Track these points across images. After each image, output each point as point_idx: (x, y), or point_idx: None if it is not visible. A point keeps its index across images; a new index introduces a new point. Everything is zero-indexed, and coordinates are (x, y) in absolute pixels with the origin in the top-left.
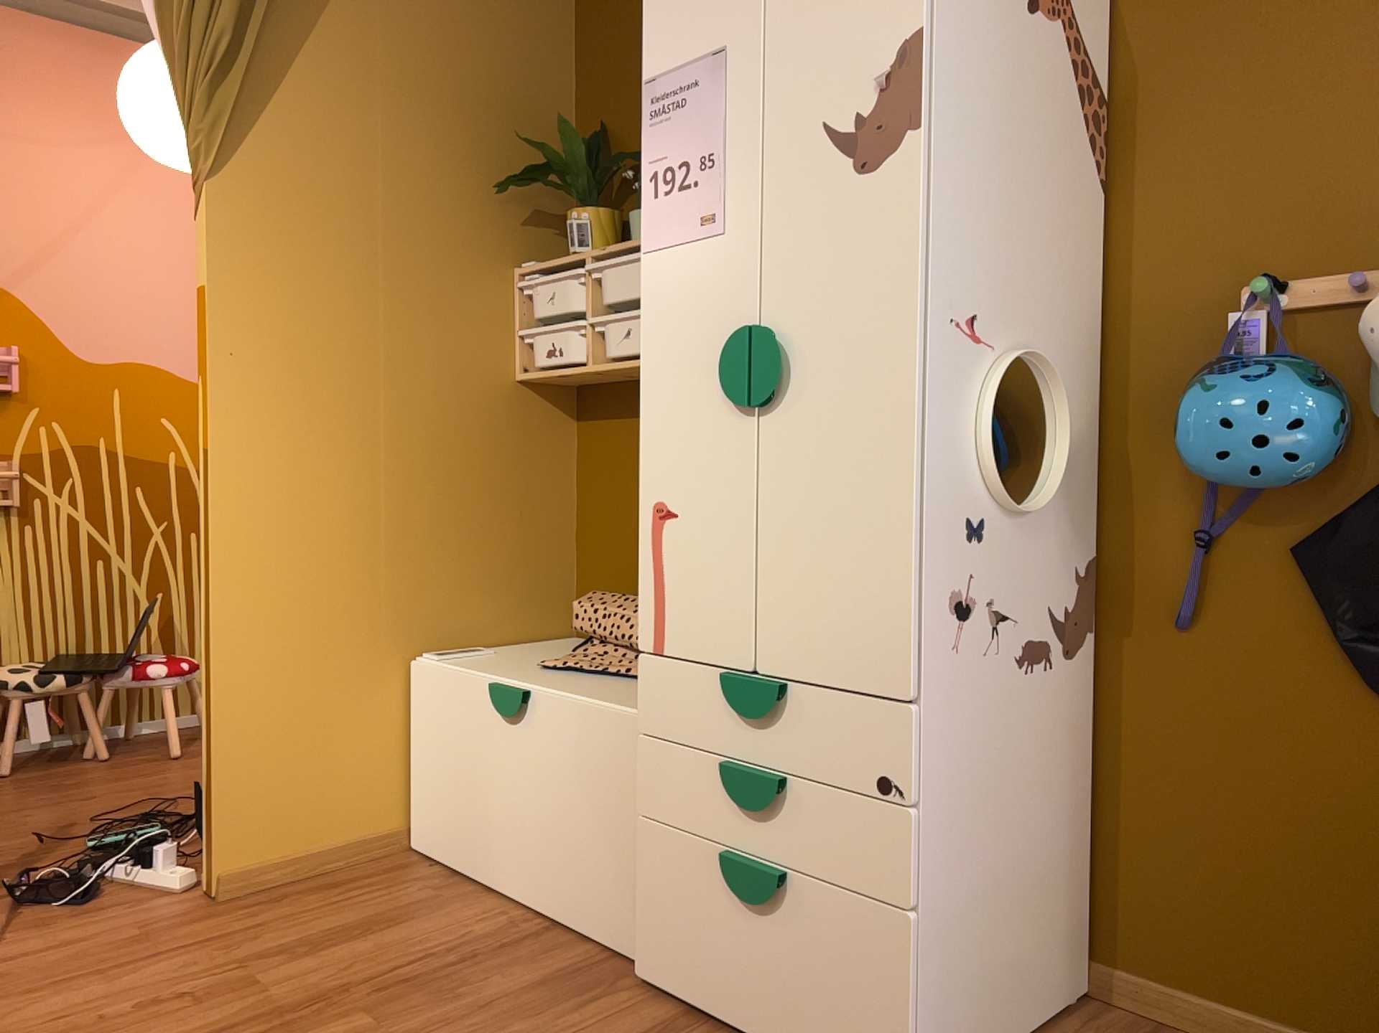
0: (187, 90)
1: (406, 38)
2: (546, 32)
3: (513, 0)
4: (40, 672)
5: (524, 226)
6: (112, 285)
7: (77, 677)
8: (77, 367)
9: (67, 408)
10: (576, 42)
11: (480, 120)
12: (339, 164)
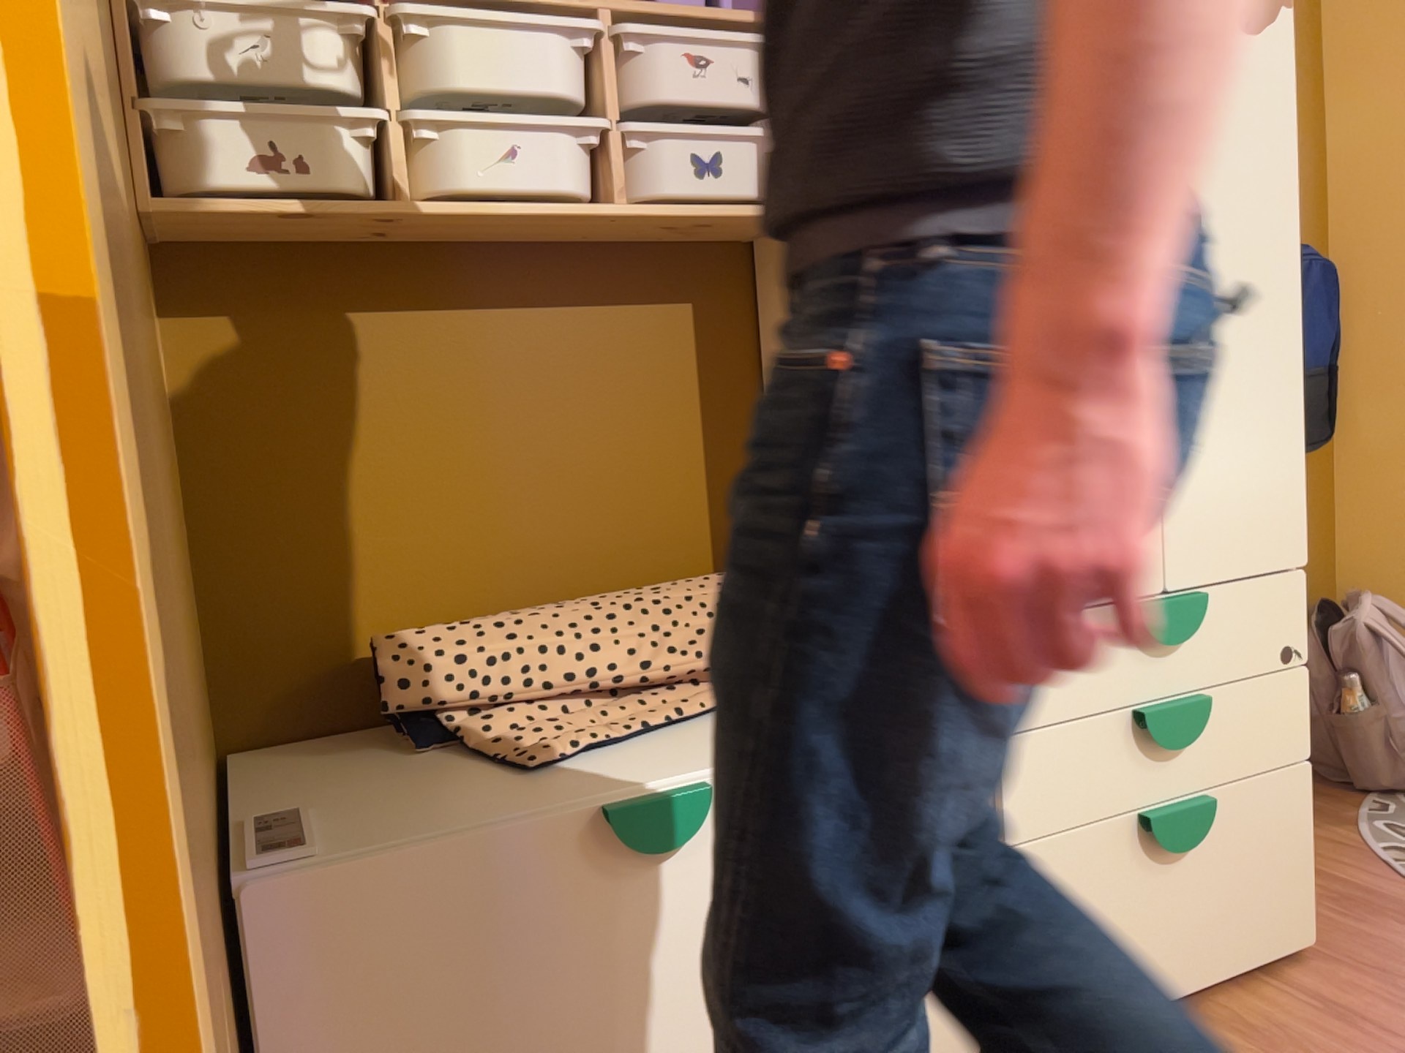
0: None
1: None
2: None
3: None
4: None
5: None
6: None
7: None
8: None
9: None
10: None
11: None
12: None
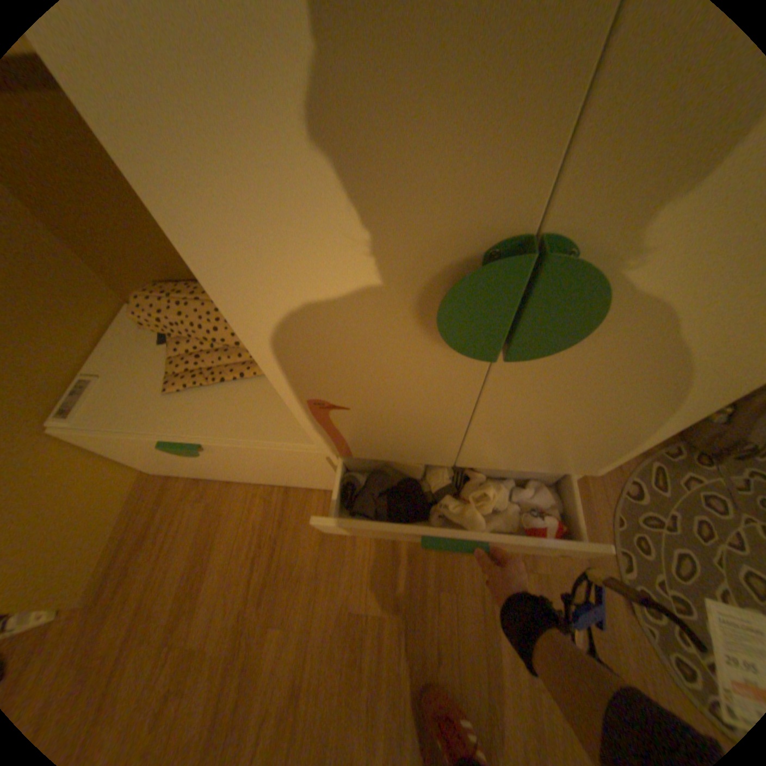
0: None
1: None
2: None
3: None
4: None
5: None
6: None
7: None
8: None
9: None
10: None
11: None
12: None
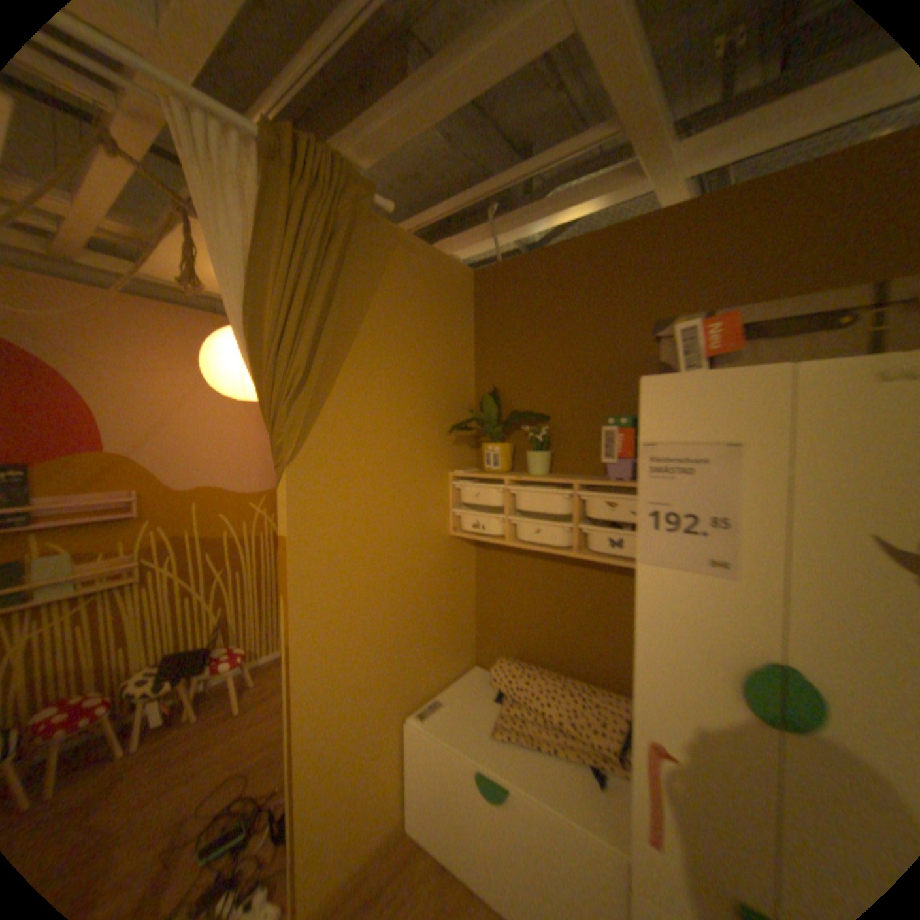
0: (268, 404)
1: (395, 348)
2: (460, 332)
3: (446, 316)
4: (154, 684)
5: (452, 446)
6: (187, 446)
7: (177, 682)
8: (168, 495)
9: (163, 519)
10: (473, 336)
11: (431, 390)
12: (361, 435)
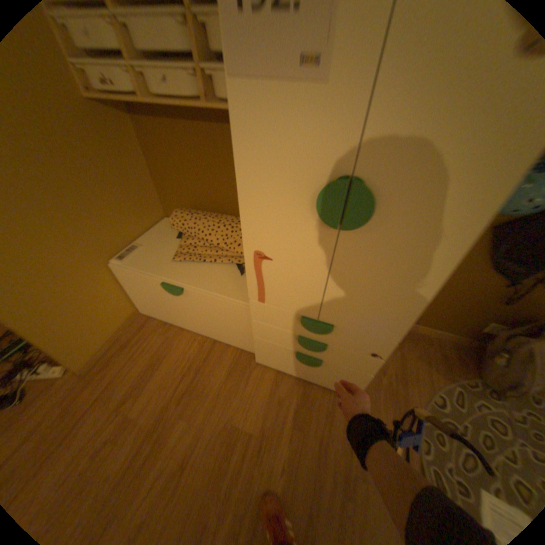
0: None
1: None
2: None
3: None
4: None
5: None
6: None
7: None
8: None
9: None
10: None
11: None
12: None
